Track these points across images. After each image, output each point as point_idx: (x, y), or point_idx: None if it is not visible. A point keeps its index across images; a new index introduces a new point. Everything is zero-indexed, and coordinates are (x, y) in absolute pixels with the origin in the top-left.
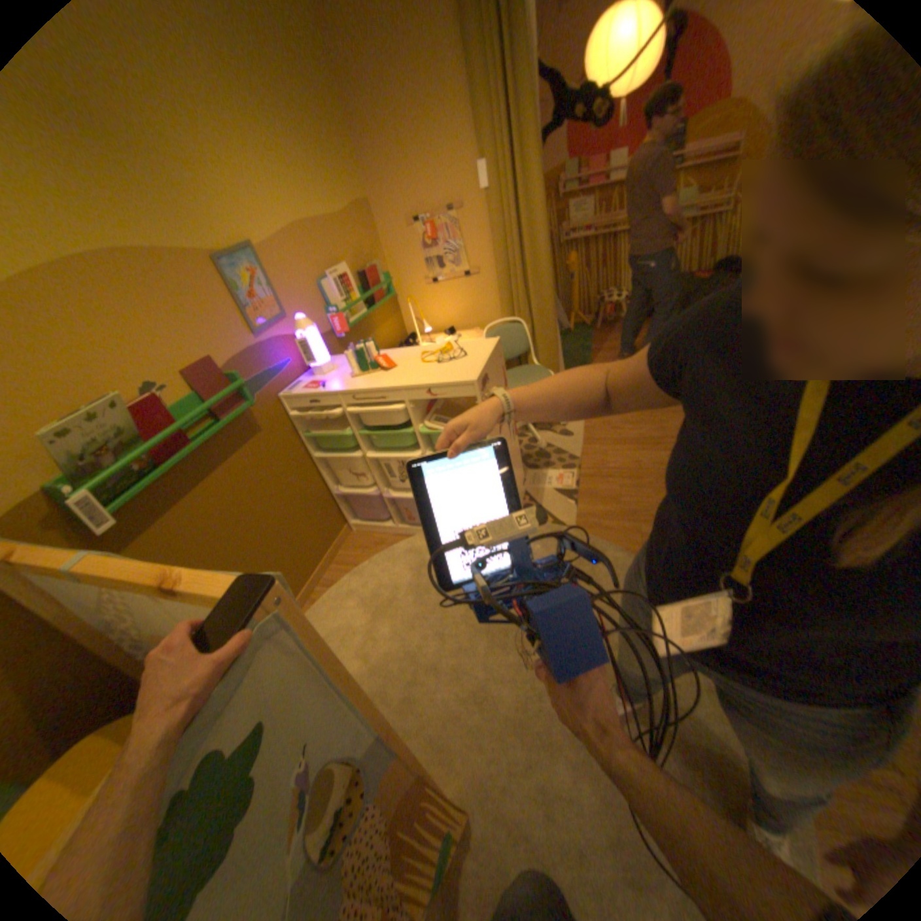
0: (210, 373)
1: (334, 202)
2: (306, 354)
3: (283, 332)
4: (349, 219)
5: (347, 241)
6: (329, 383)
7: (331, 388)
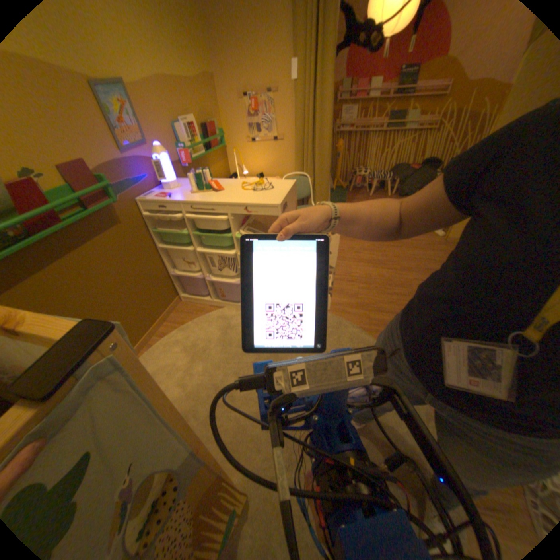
0: (82, 171)
1: (188, 68)
2: (159, 172)
3: (143, 154)
4: (198, 84)
5: (195, 99)
6: (174, 195)
7: (175, 198)
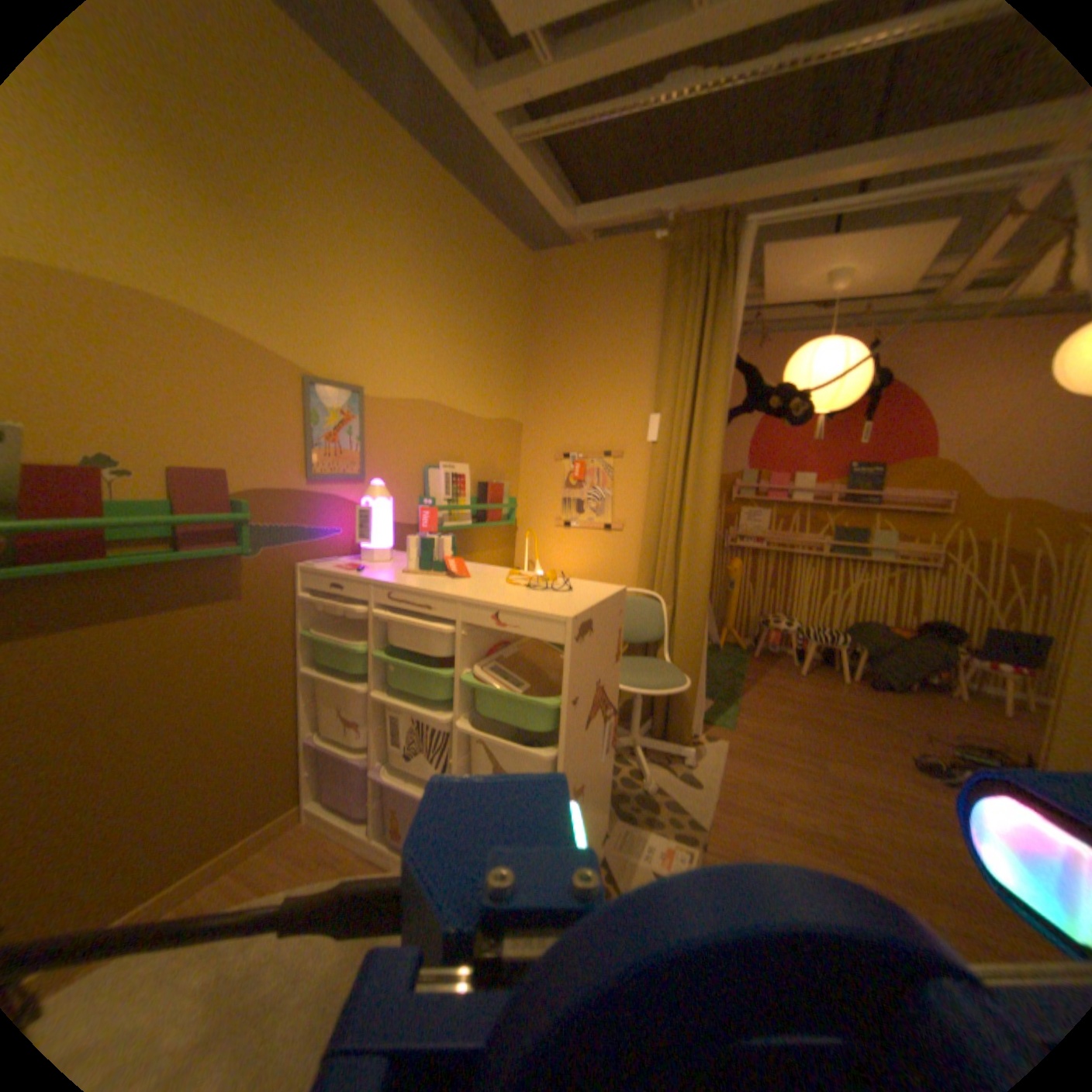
0: (214, 490)
1: (484, 408)
2: (364, 529)
3: (352, 497)
4: (494, 431)
5: (482, 448)
6: (373, 571)
7: (369, 575)
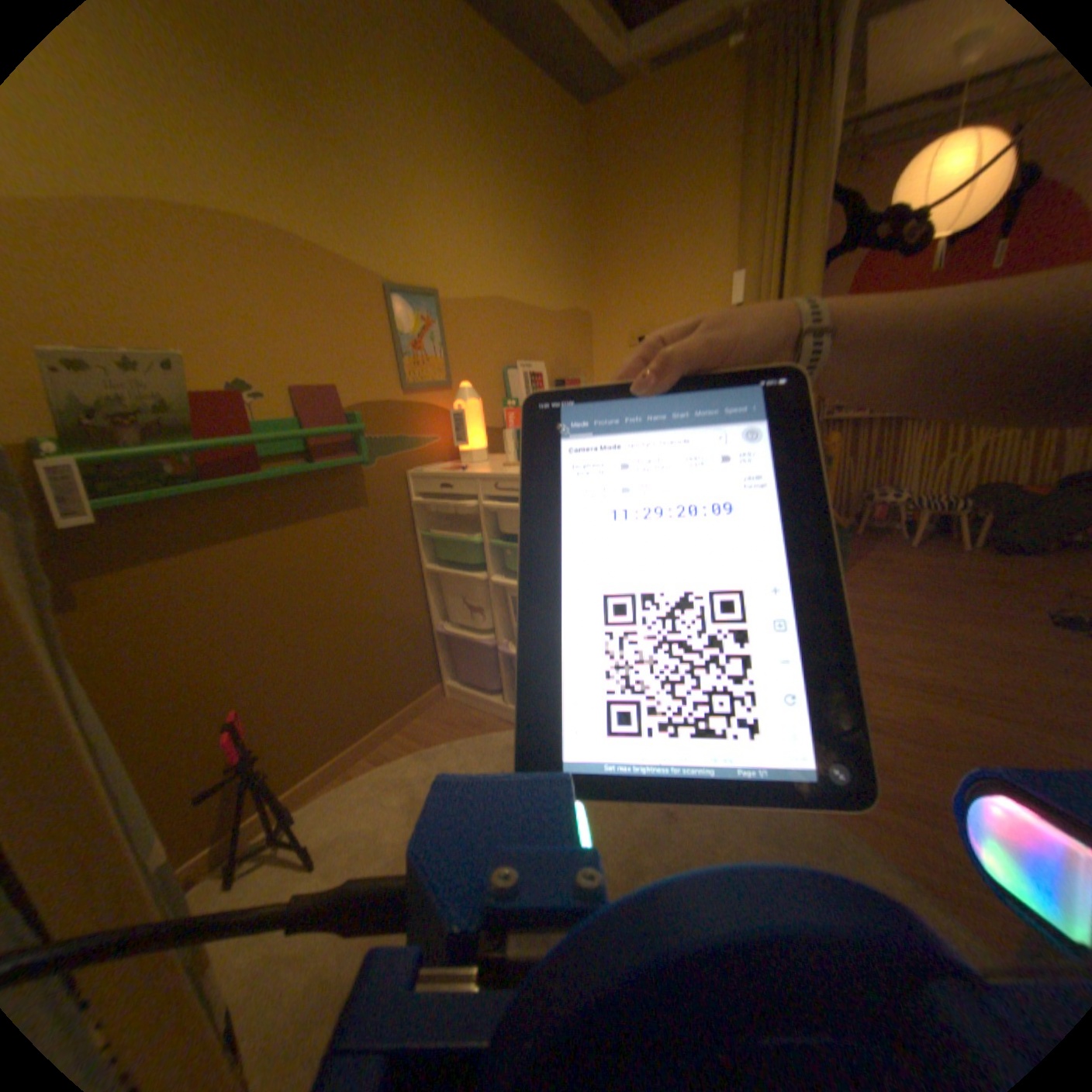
0: (328, 403)
1: (551, 297)
2: (458, 431)
3: (441, 403)
4: (563, 321)
5: (553, 342)
6: (474, 468)
7: (472, 470)
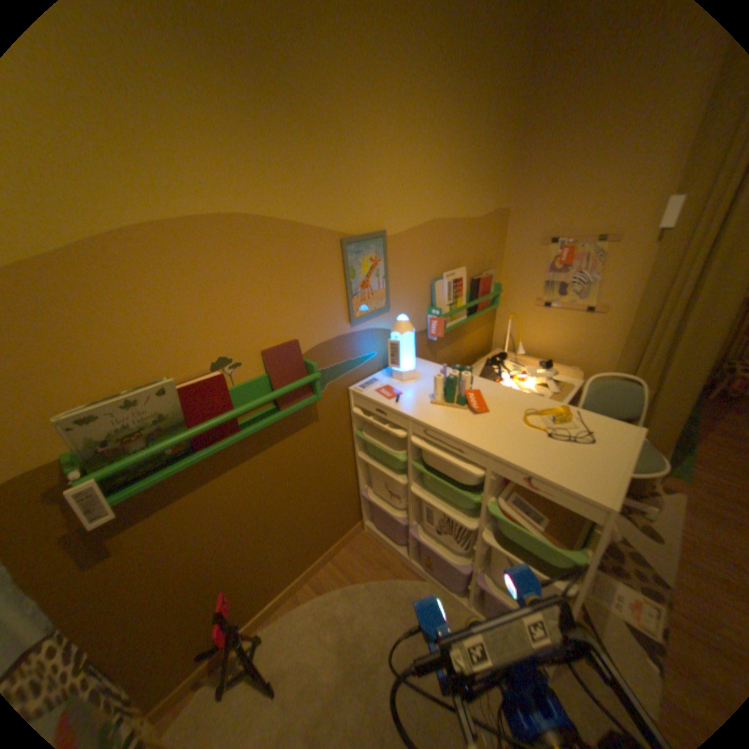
0: (292, 358)
1: (479, 206)
2: (394, 357)
3: (380, 325)
4: (486, 225)
5: (475, 246)
6: (405, 398)
7: (405, 407)
